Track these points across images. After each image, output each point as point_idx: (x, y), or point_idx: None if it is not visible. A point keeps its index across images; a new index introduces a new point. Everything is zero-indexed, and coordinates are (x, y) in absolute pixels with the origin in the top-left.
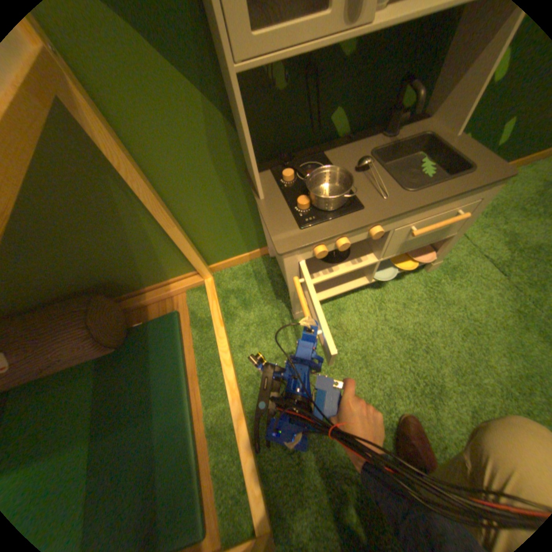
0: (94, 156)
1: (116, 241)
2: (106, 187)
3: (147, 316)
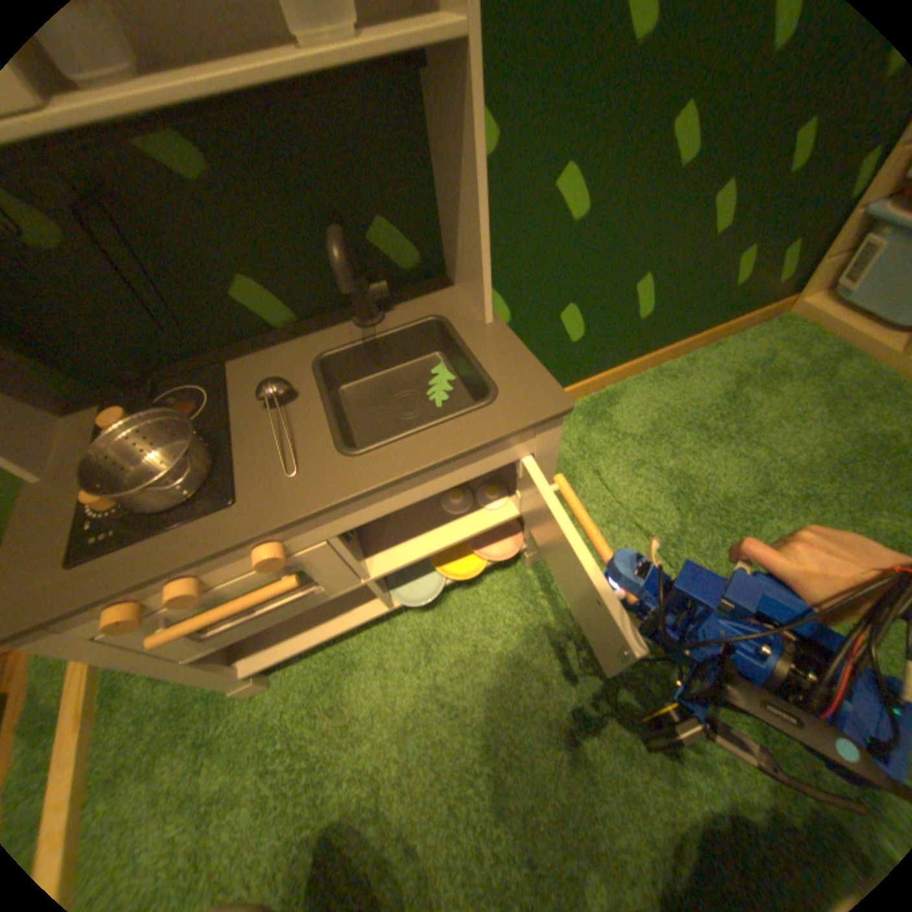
0: None
1: None
2: None
3: None
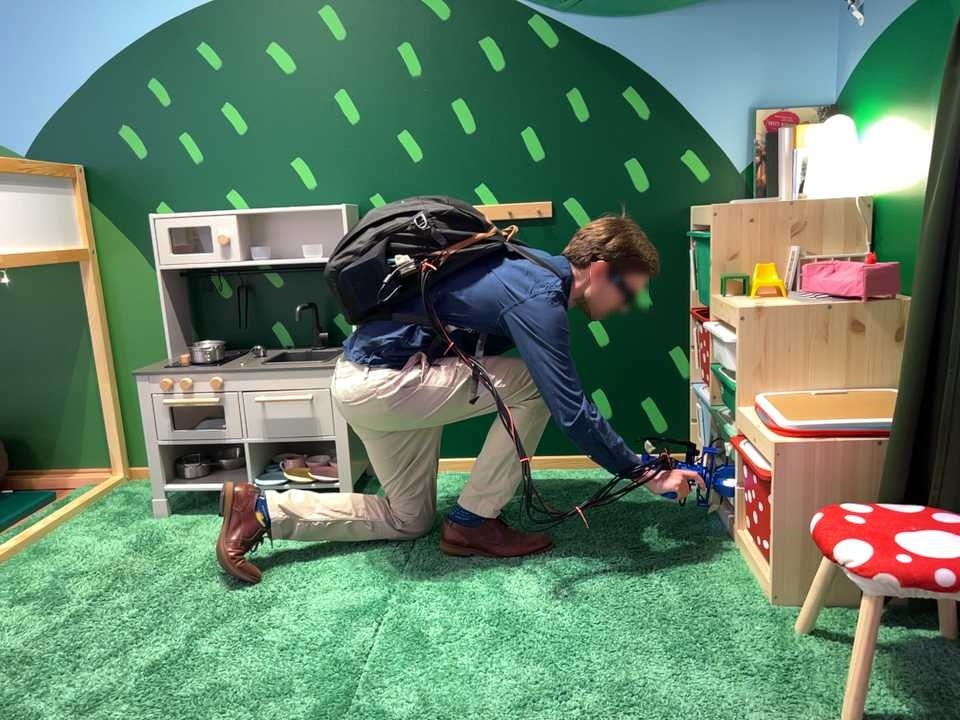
0: (75, 311)
1: (50, 390)
2: (70, 336)
3: (16, 498)
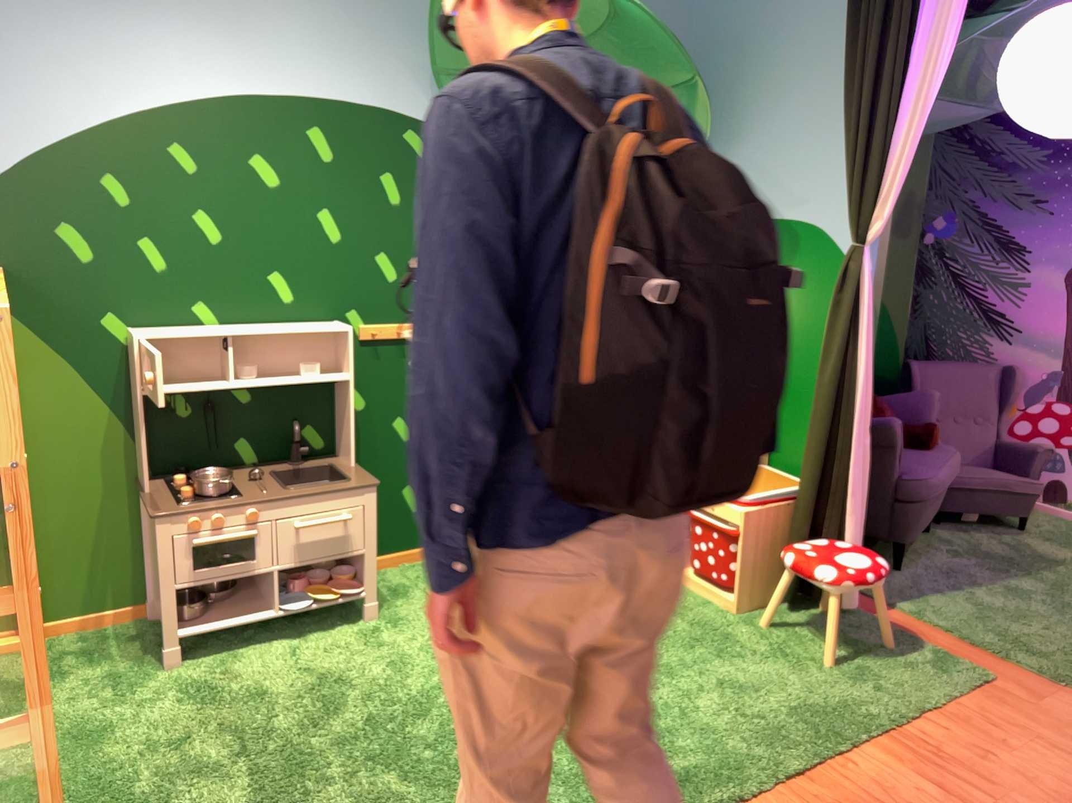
0: None
1: None
2: None
3: None
